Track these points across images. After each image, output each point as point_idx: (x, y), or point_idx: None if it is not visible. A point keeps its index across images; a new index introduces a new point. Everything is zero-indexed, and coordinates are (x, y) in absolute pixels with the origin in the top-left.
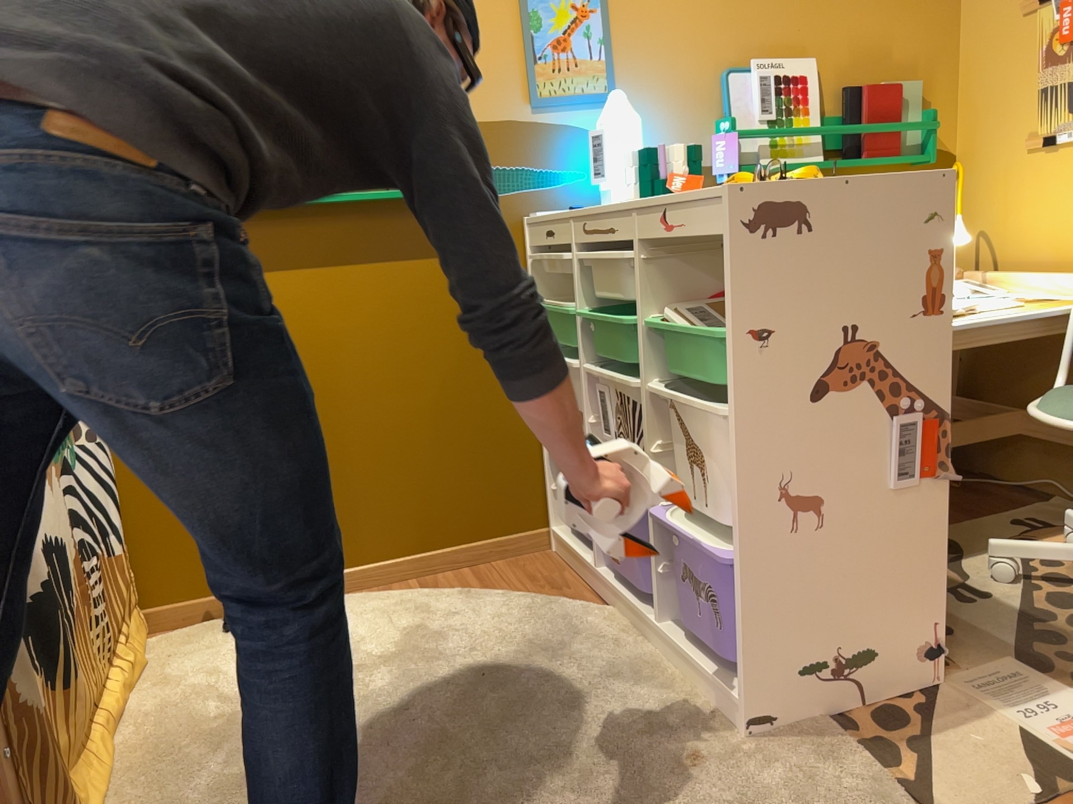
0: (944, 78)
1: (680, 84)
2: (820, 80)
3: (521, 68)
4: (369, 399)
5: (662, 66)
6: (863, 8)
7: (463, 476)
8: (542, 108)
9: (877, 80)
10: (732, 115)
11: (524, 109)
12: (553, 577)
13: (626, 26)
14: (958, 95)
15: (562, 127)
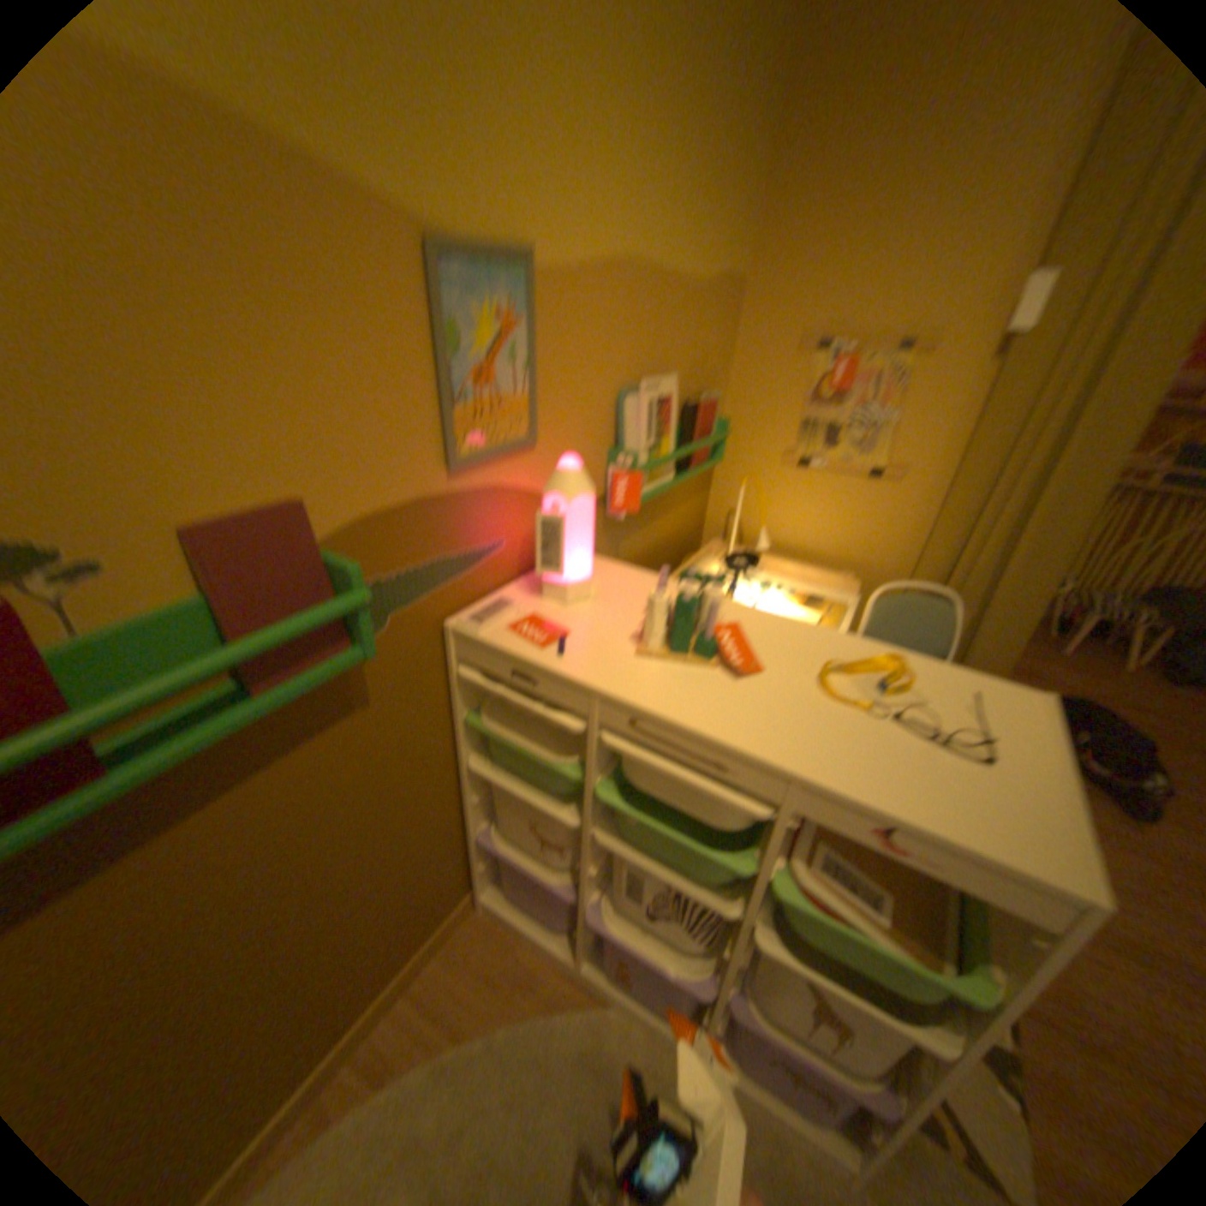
0: (726, 381)
1: (589, 410)
2: (678, 393)
3: (437, 409)
4: (254, 958)
5: (578, 388)
6: (704, 316)
7: (390, 923)
8: (464, 467)
9: (700, 386)
10: (627, 440)
11: (441, 472)
12: (510, 962)
13: (551, 336)
14: (730, 394)
15: (484, 488)
